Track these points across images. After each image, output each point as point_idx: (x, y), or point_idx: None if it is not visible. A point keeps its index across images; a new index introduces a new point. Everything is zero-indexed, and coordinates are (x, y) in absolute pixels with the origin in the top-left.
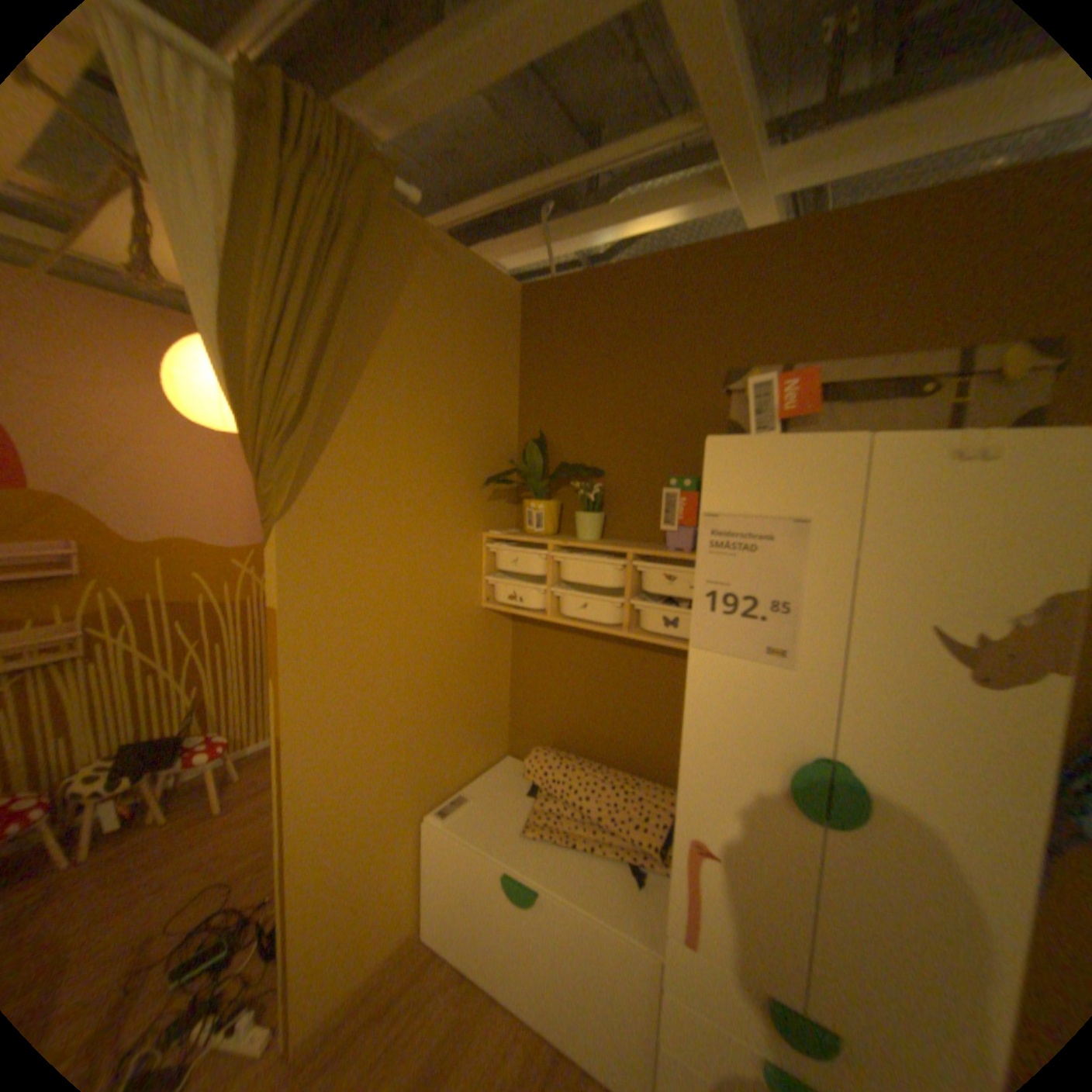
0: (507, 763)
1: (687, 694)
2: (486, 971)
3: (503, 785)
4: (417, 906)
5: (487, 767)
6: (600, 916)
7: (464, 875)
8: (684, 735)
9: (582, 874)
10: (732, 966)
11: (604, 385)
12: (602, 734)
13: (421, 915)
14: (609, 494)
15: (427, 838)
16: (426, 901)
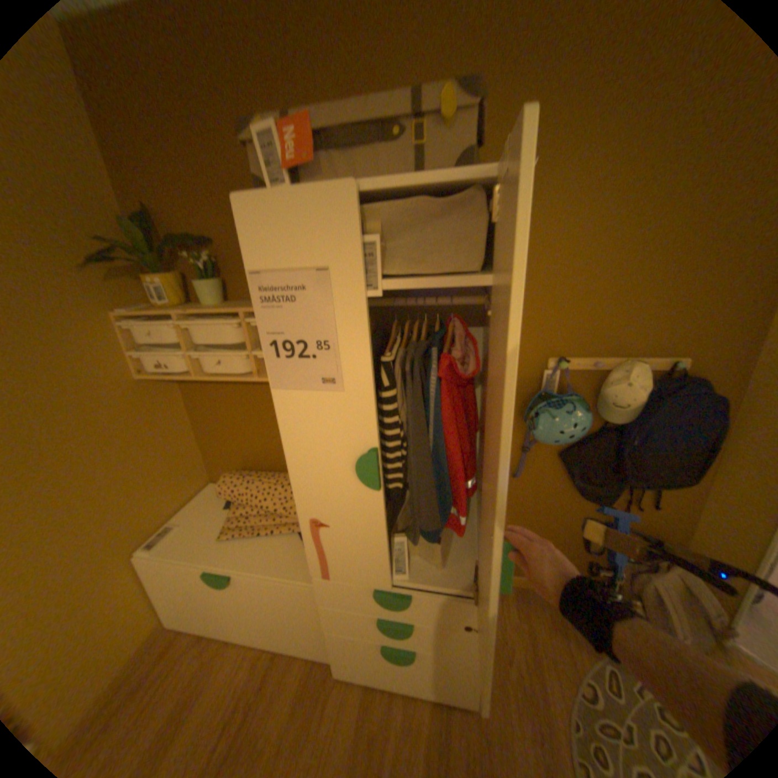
0: (209, 489)
1: (281, 424)
2: (216, 630)
3: (205, 507)
4: (154, 610)
5: (192, 497)
6: (276, 575)
7: (178, 582)
8: (287, 453)
9: (264, 551)
10: (351, 581)
11: (185, 149)
12: (273, 451)
13: (161, 613)
14: (223, 260)
15: (141, 568)
16: (159, 605)
